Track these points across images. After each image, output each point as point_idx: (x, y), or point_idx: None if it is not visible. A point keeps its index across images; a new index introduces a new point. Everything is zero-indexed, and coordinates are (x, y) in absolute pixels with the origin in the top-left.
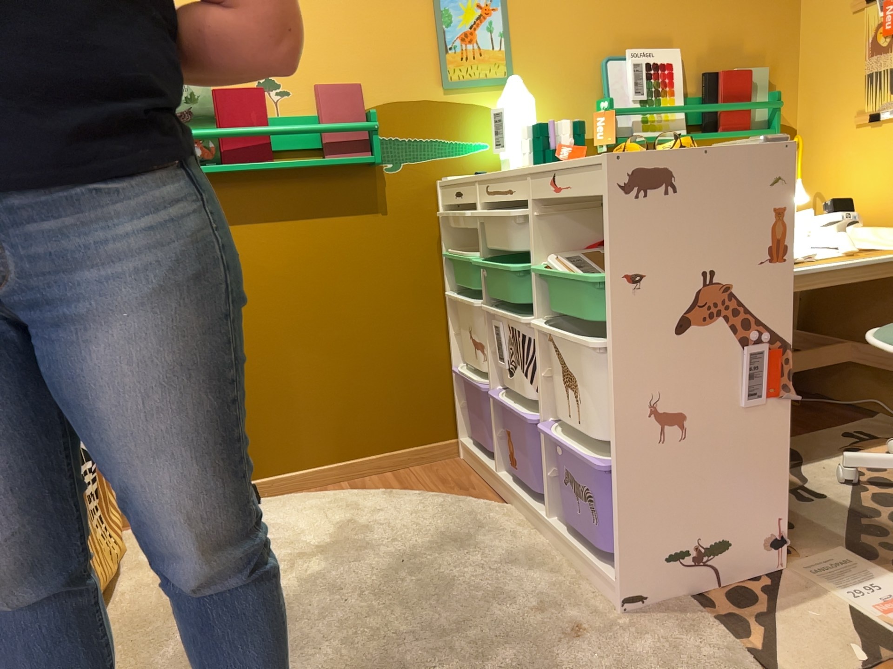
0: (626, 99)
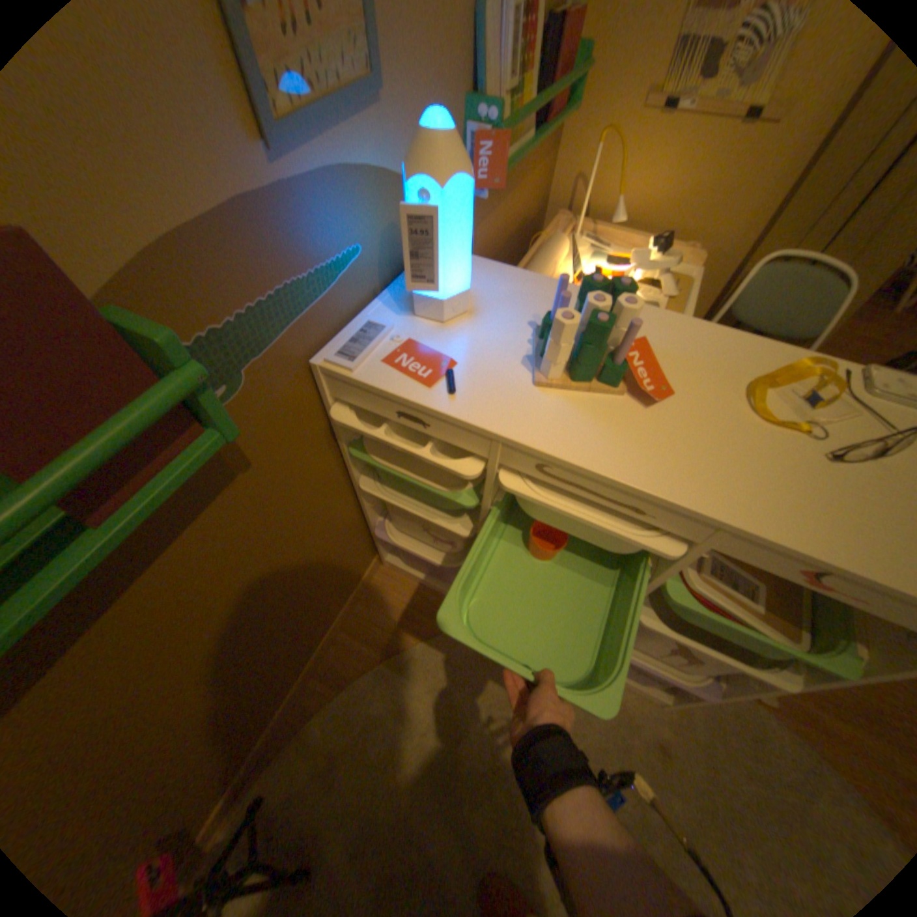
0: (501, 86)
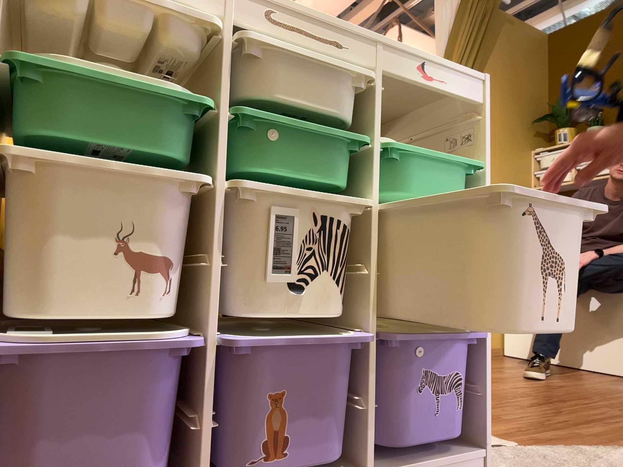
0: None
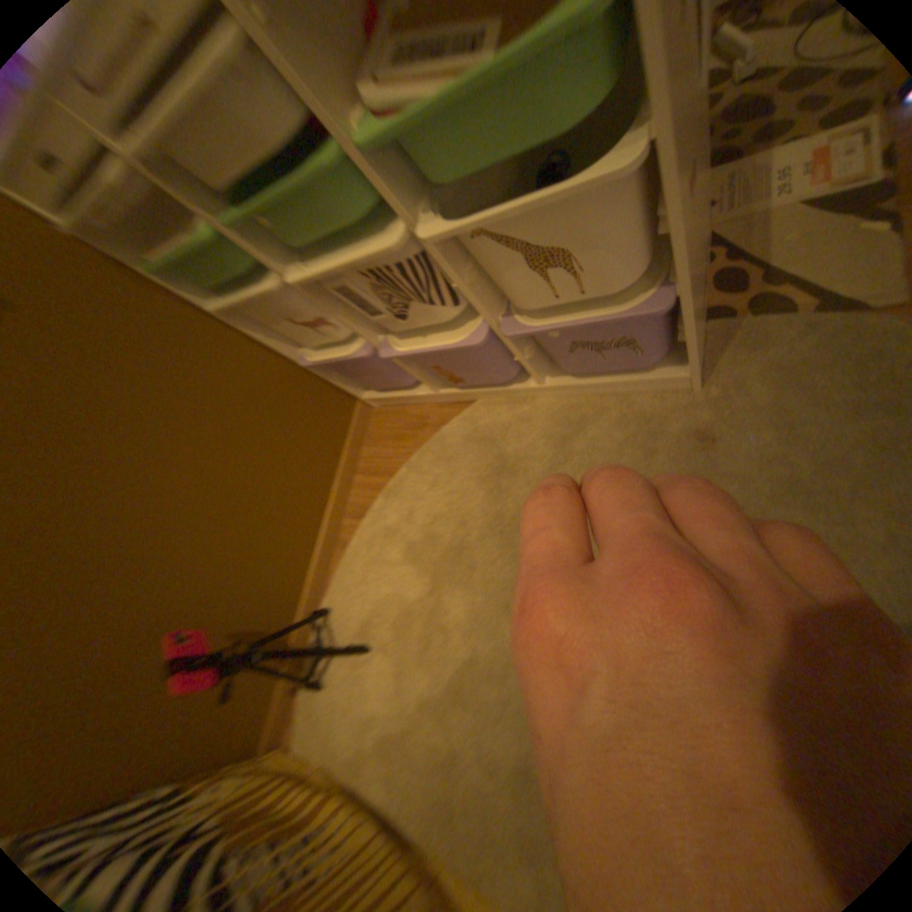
0: None
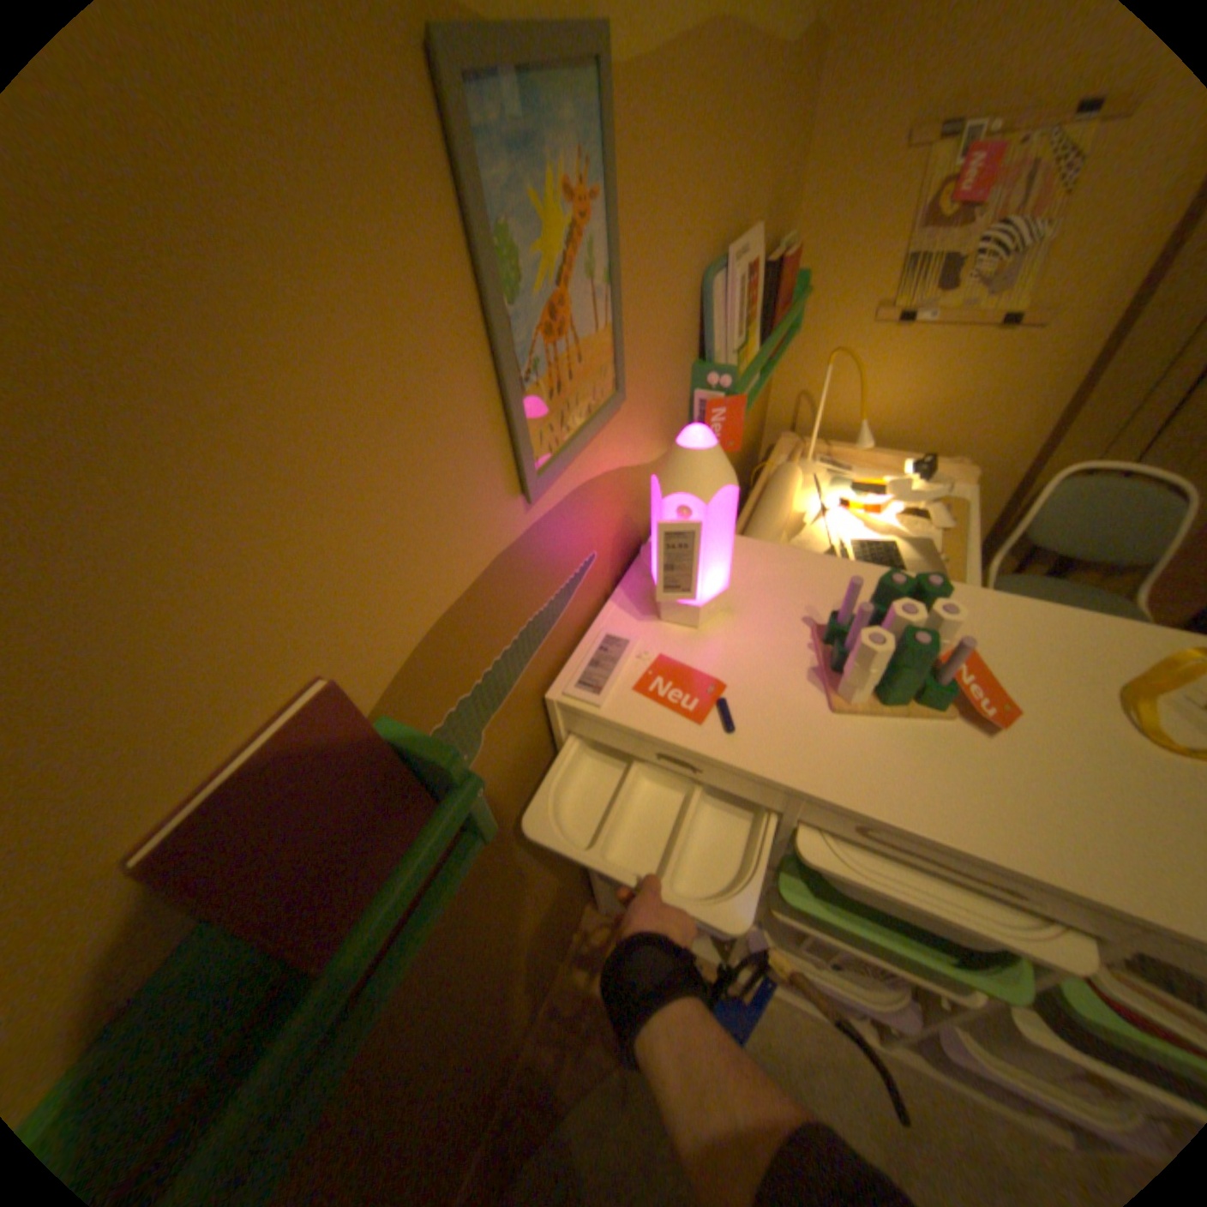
0: (727, 348)
